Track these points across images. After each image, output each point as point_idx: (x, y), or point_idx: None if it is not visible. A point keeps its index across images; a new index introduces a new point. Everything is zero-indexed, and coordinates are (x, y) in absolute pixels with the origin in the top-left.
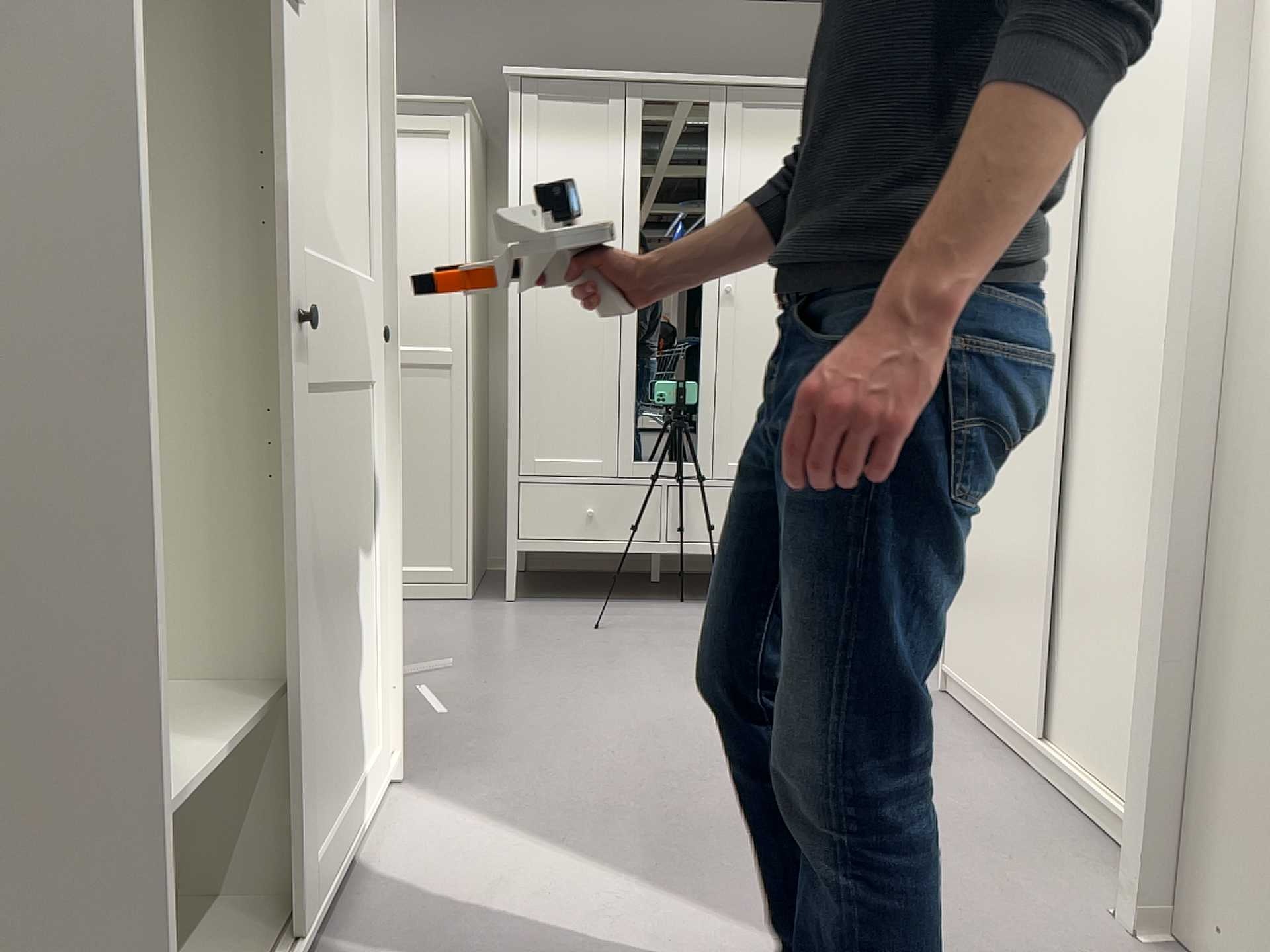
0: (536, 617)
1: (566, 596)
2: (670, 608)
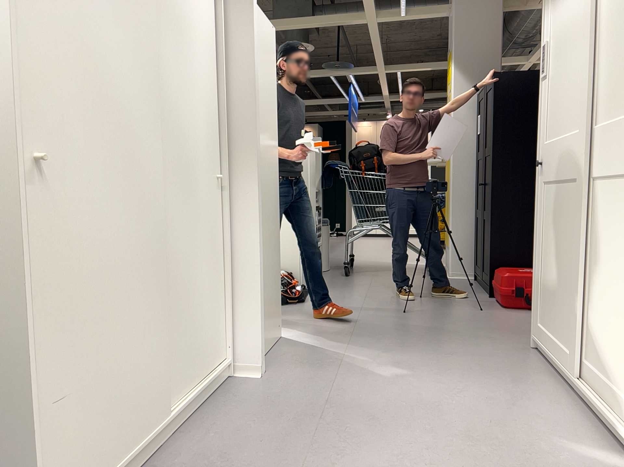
0: None
1: None
2: None
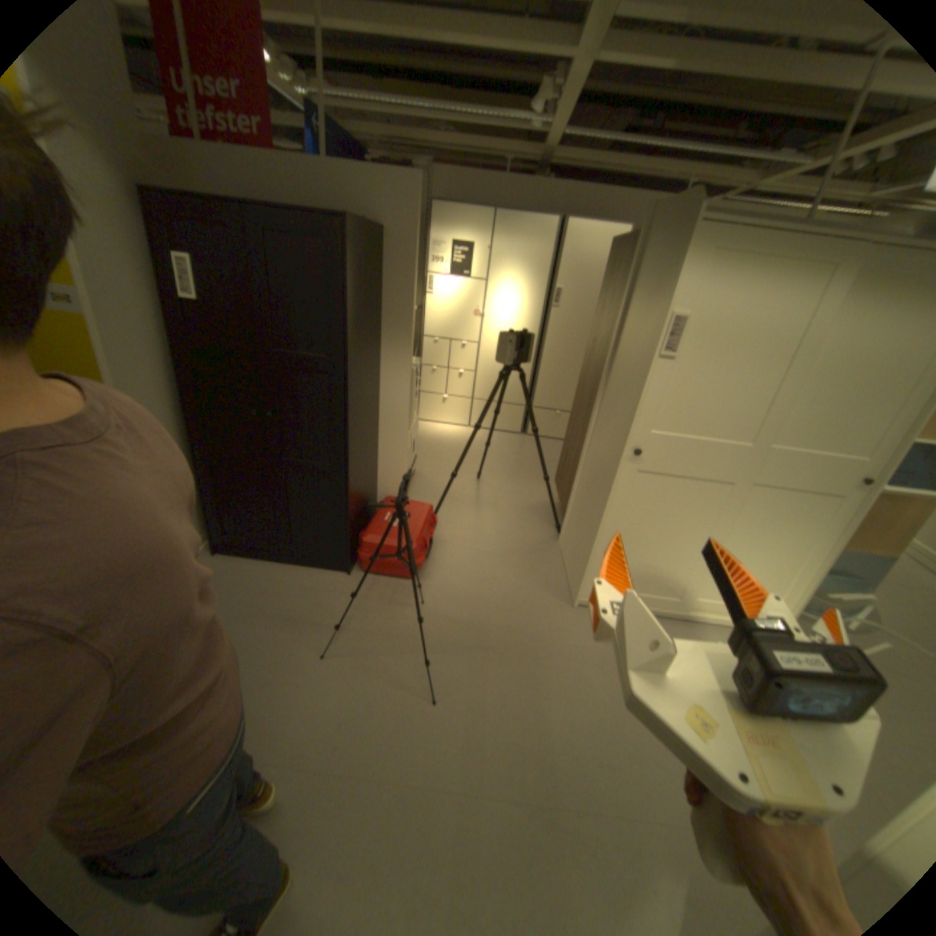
0: None
1: None
2: None
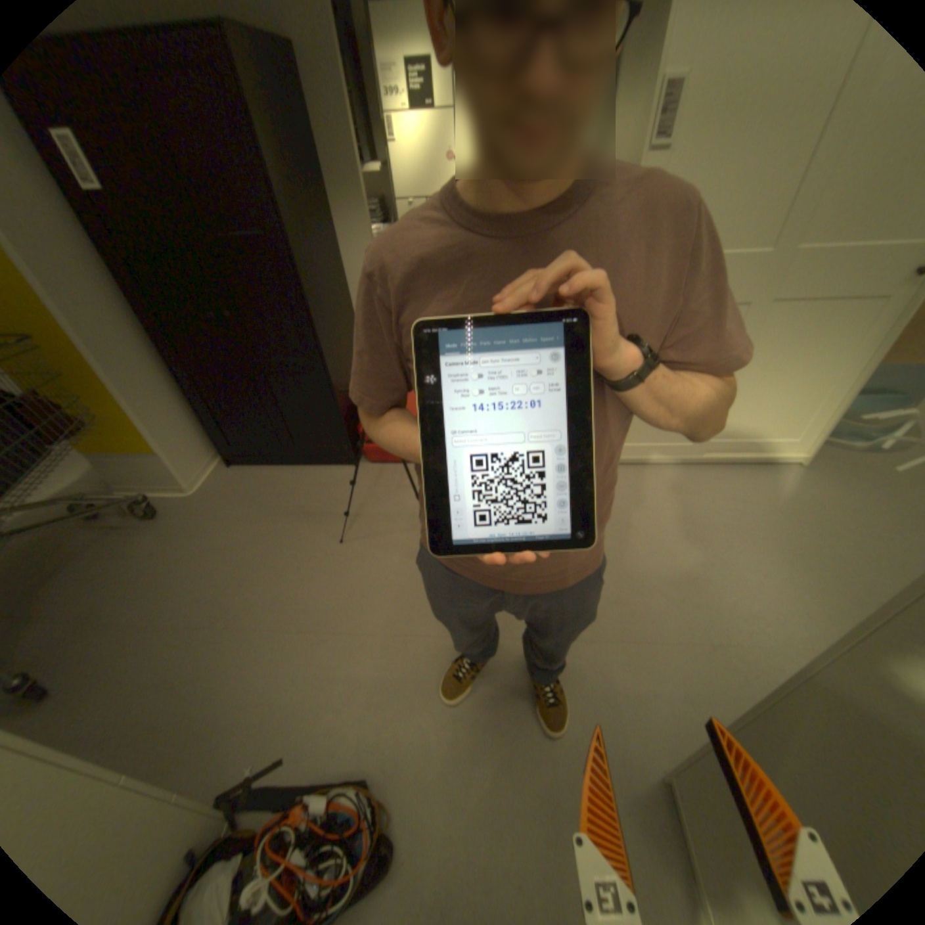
0: None
1: None
2: None
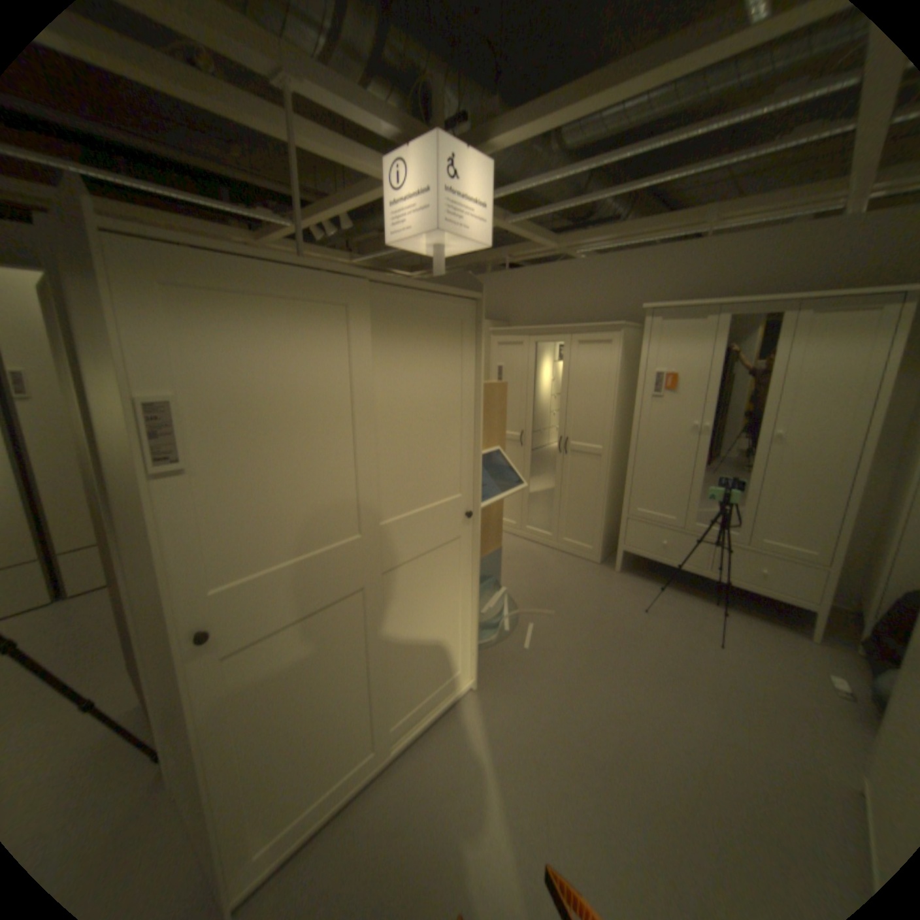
0: (622, 589)
1: (650, 576)
2: (705, 608)
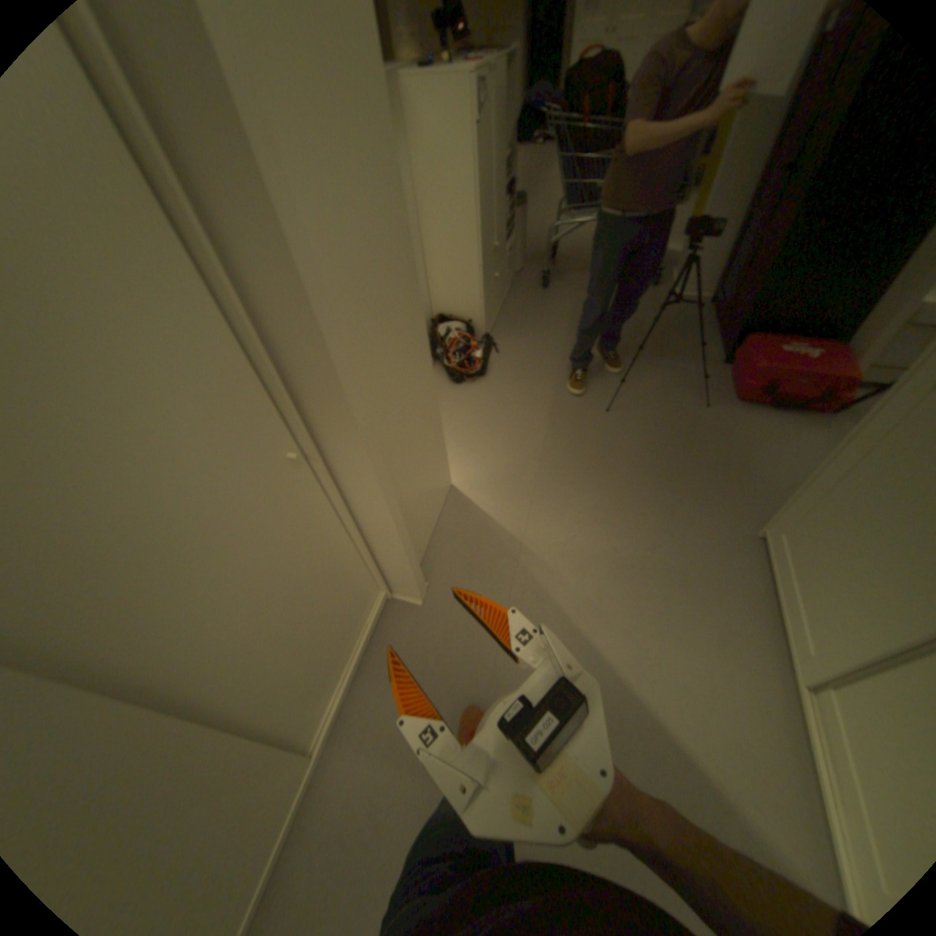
0: None
1: None
2: None
